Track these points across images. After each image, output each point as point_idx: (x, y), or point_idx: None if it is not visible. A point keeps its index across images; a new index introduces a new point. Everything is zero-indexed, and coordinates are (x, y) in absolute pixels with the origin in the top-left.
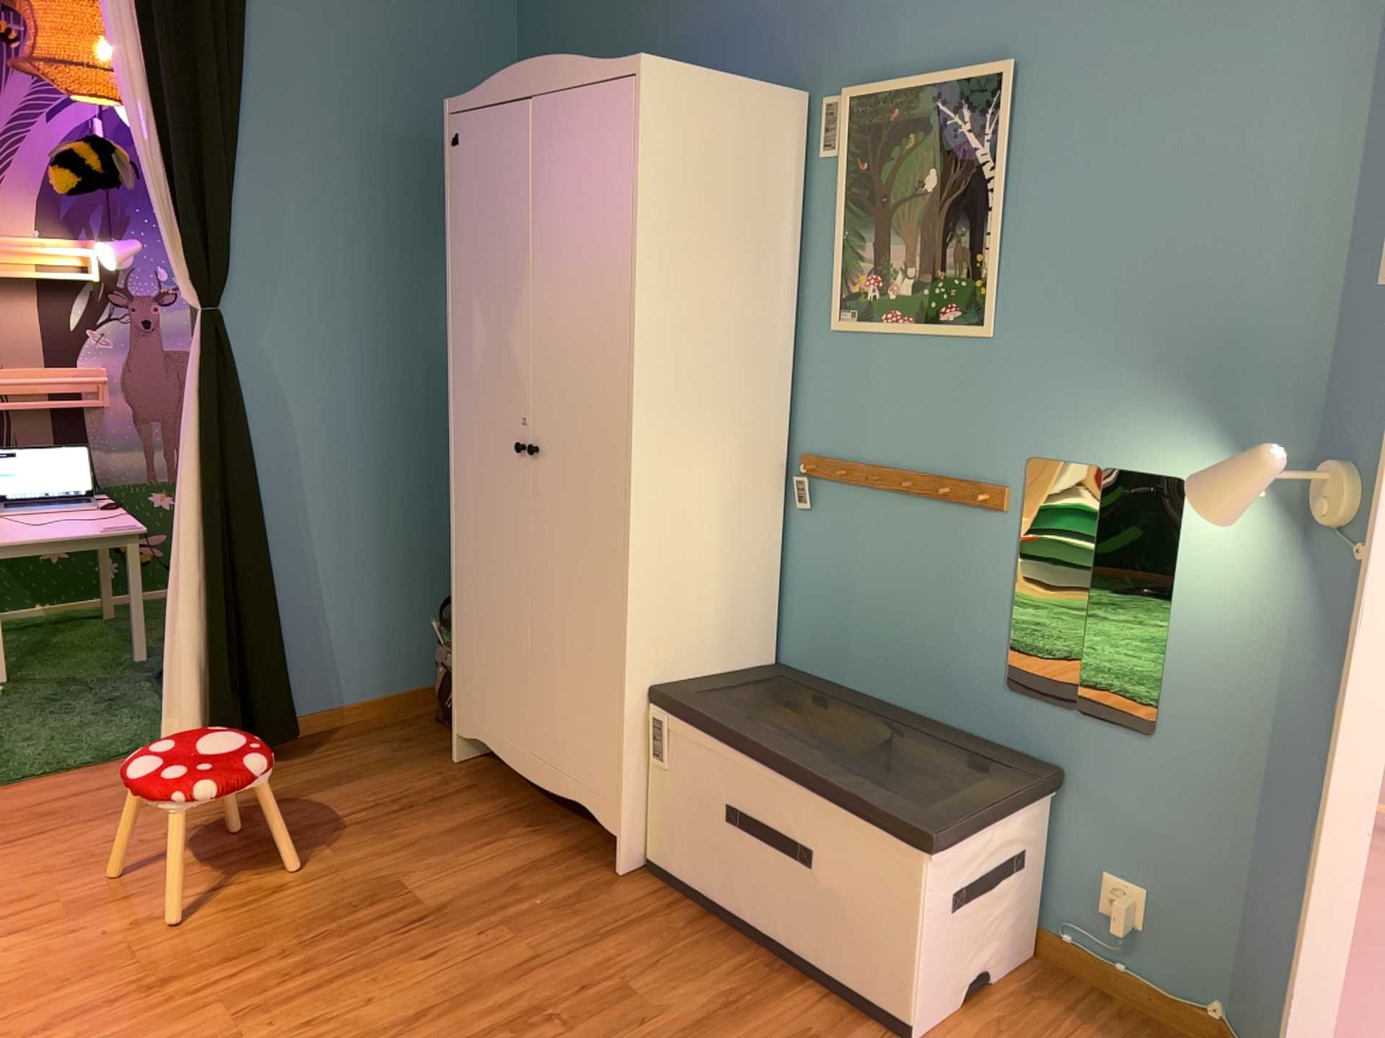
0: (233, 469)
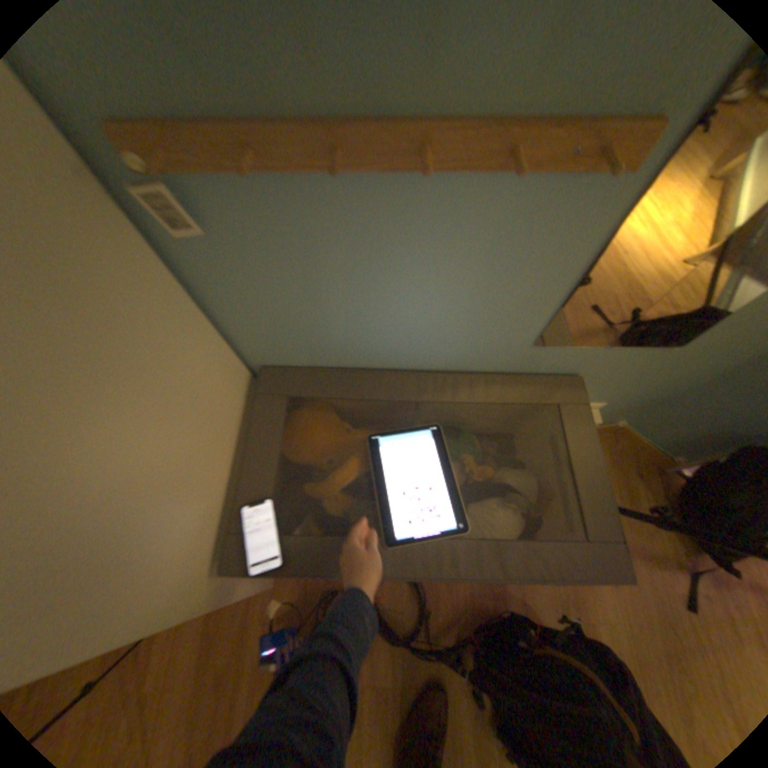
0: None
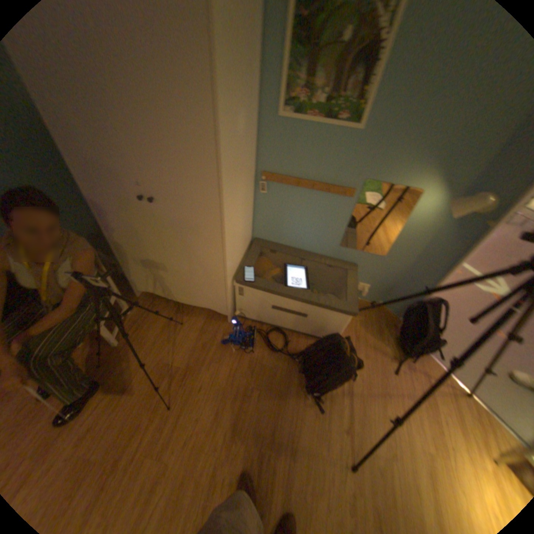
0: None
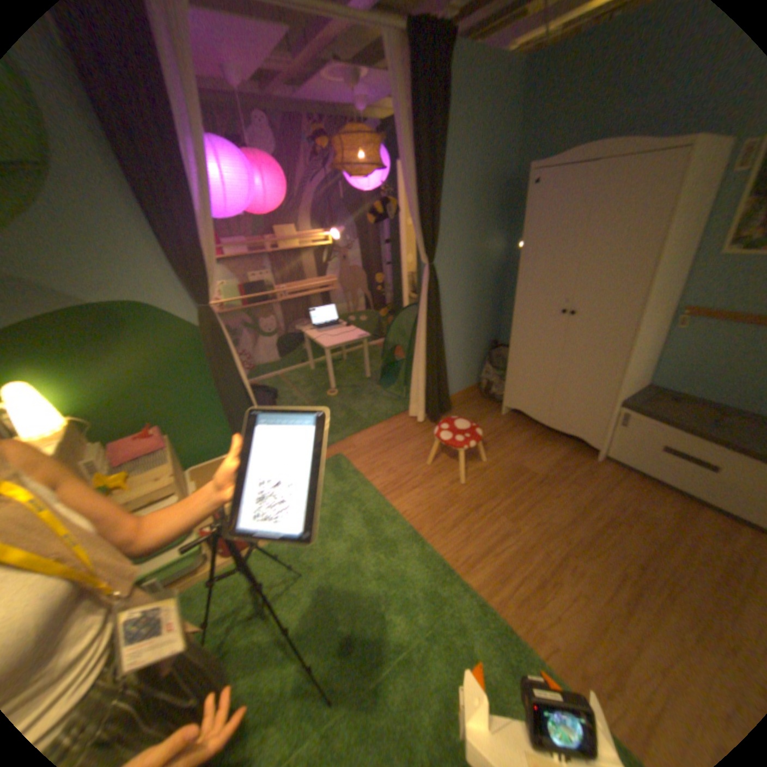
0: (438, 324)
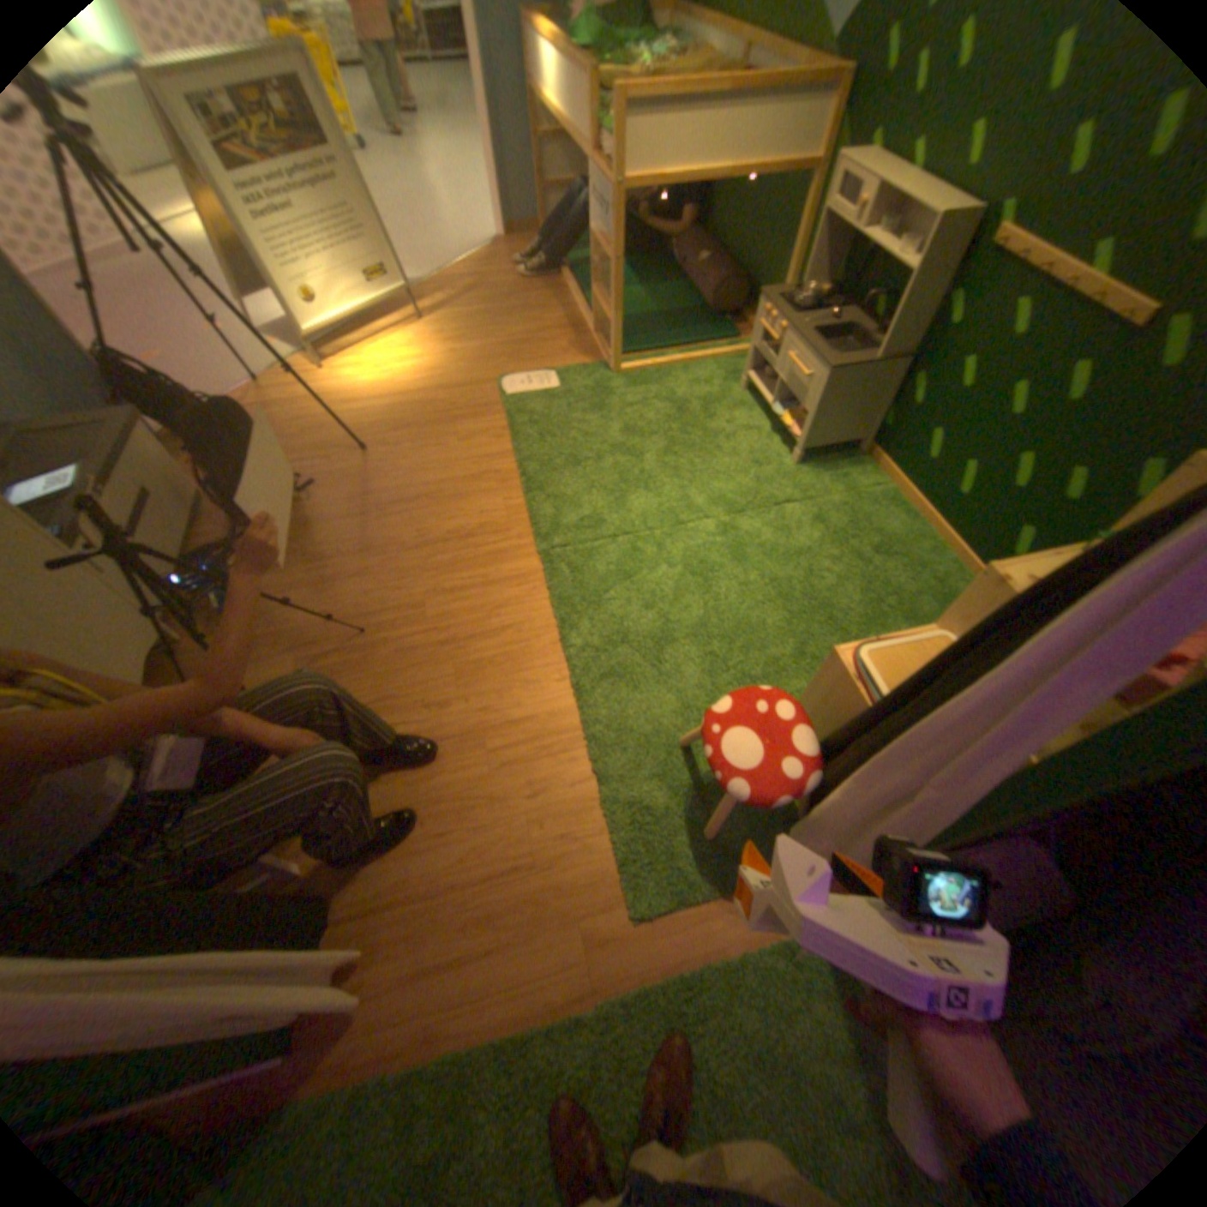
0: None
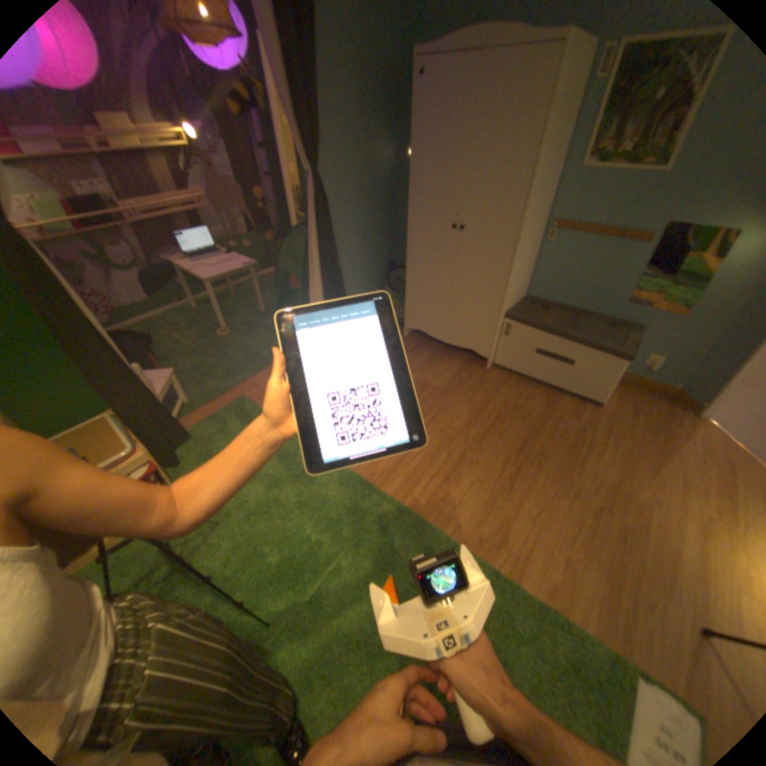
0: (332, 245)
